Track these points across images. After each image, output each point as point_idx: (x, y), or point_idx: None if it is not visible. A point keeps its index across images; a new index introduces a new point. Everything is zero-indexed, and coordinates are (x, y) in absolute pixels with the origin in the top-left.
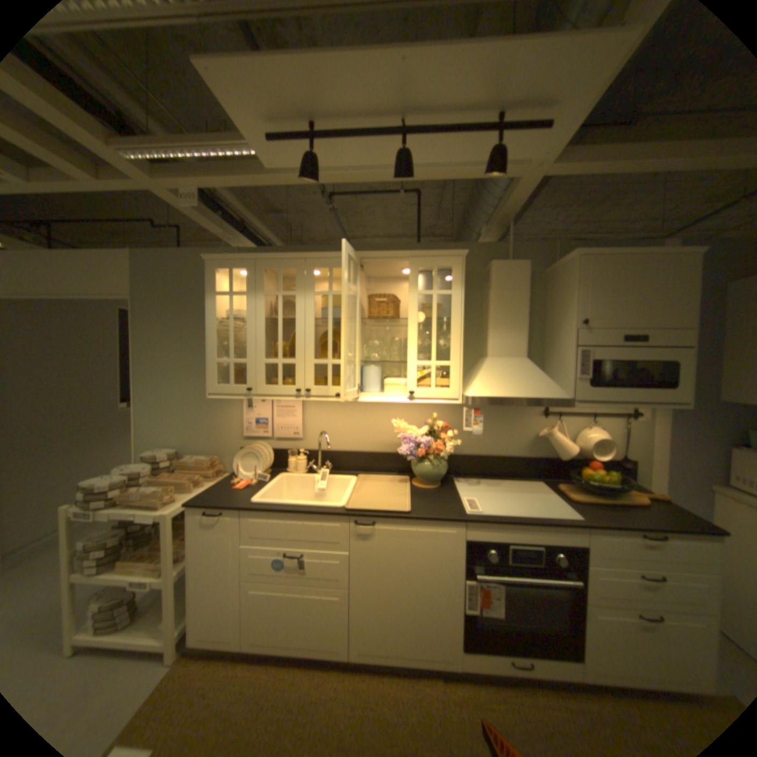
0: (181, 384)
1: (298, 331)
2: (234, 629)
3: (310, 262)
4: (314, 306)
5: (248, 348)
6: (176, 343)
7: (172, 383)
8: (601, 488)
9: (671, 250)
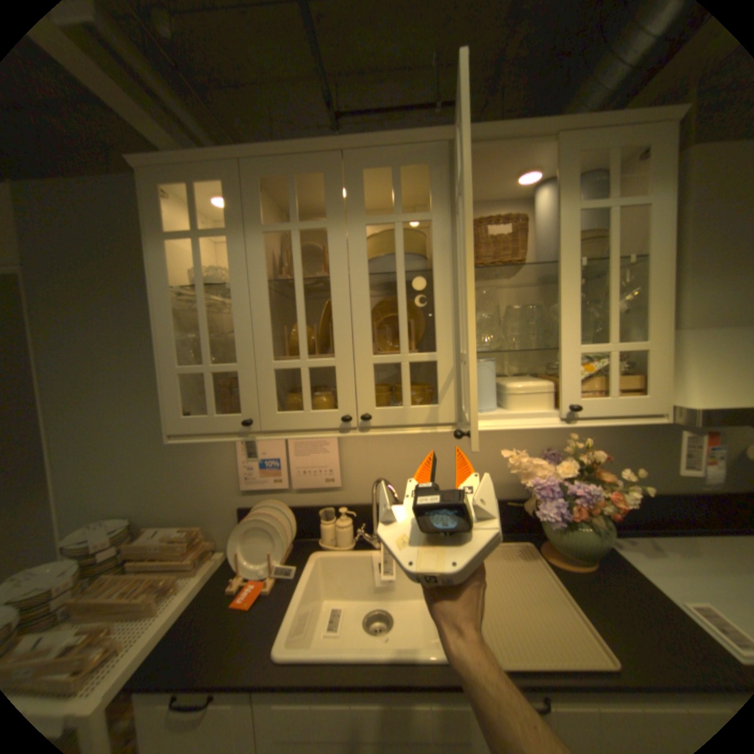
0: (126, 409)
1: (337, 301)
2: None
3: (353, 156)
4: (365, 246)
5: (238, 341)
6: (111, 341)
7: (111, 410)
8: None
9: None
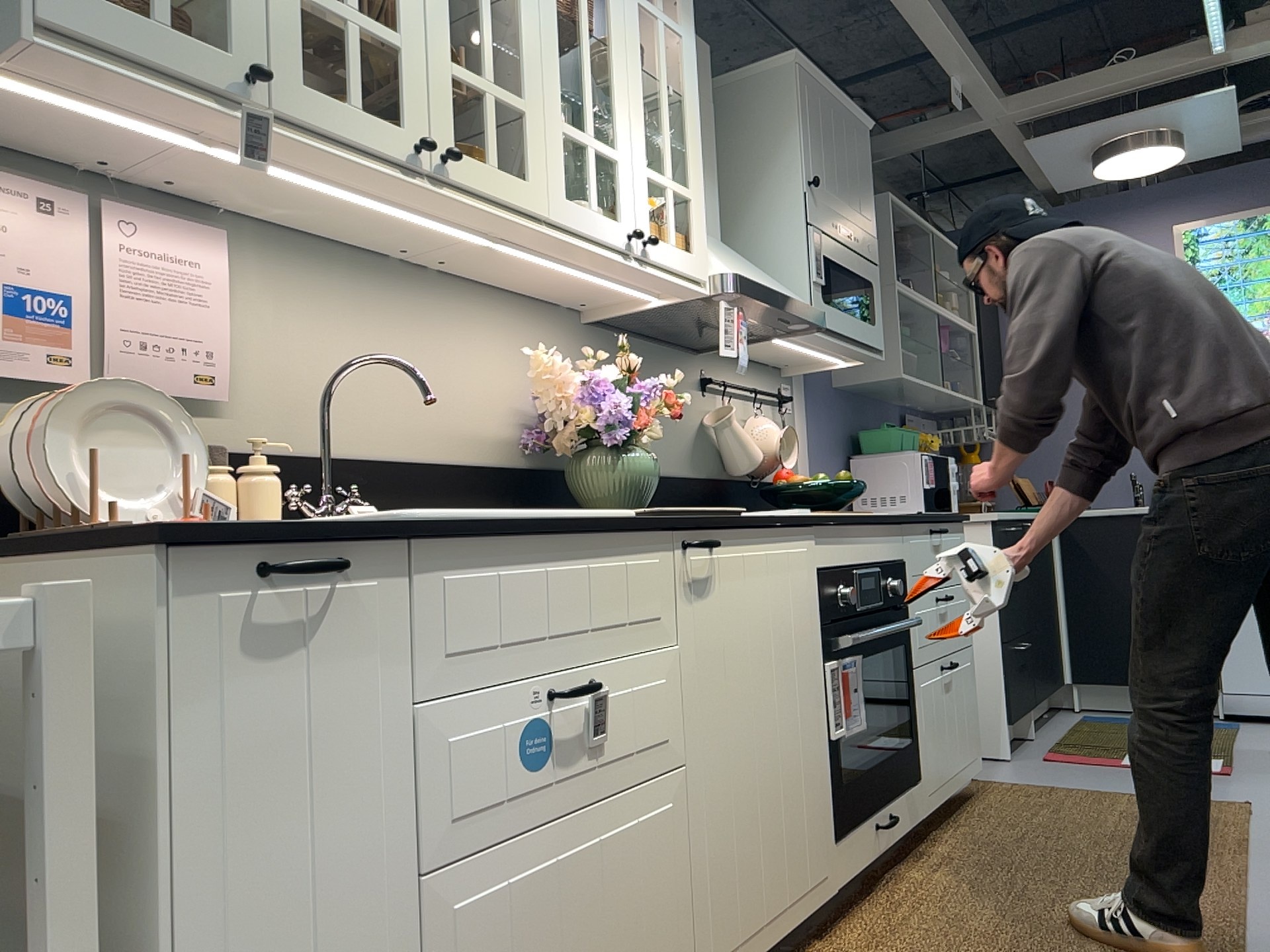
0: None
1: None
2: None
3: None
4: None
5: None
6: None
7: None
8: (832, 496)
9: (856, 111)
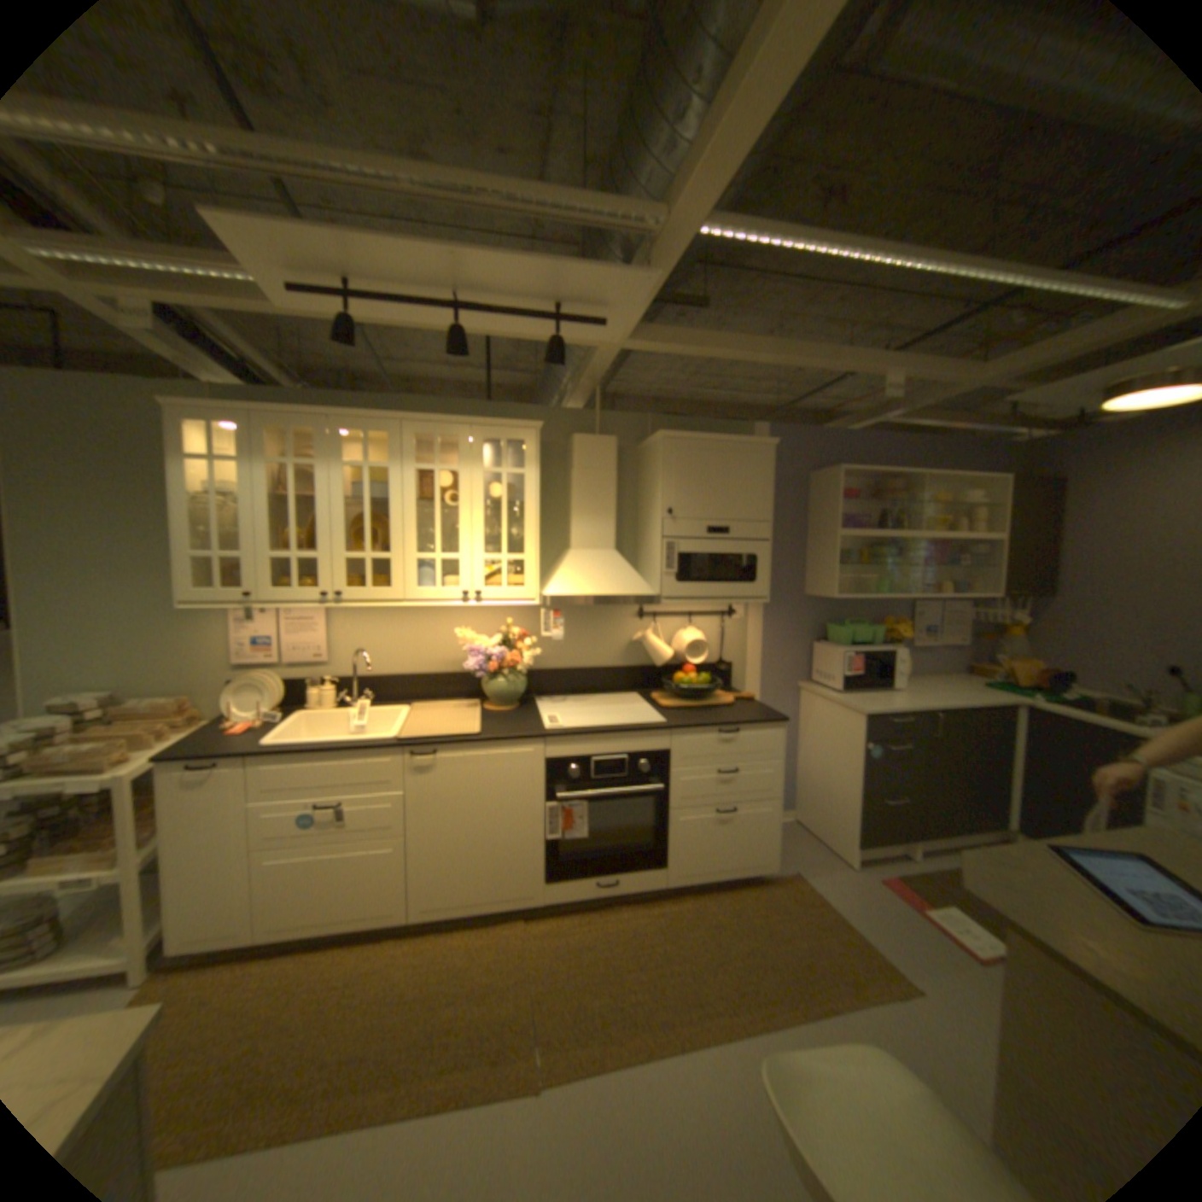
0: (109, 590)
1: (319, 514)
2: (240, 917)
3: (334, 421)
4: (341, 480)
5: (241, 536)
6: (96, 525)
7: (91, 590)
8: (689, 690)
9: (747, 440)
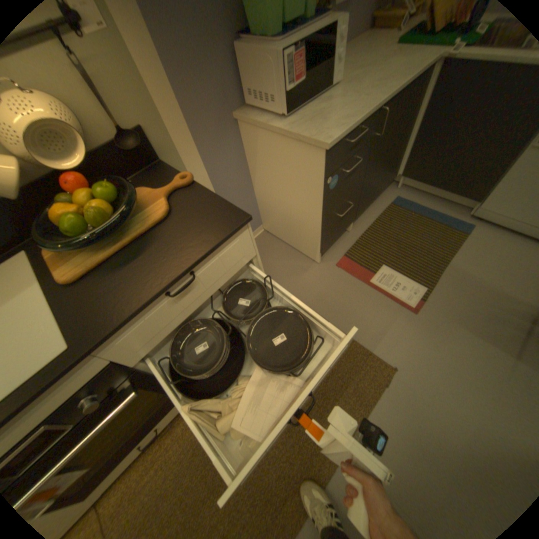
0: None
1: None
2: None
3: None
4: None
5: None
6: None
7: None
8: (89, 231)
9: None
